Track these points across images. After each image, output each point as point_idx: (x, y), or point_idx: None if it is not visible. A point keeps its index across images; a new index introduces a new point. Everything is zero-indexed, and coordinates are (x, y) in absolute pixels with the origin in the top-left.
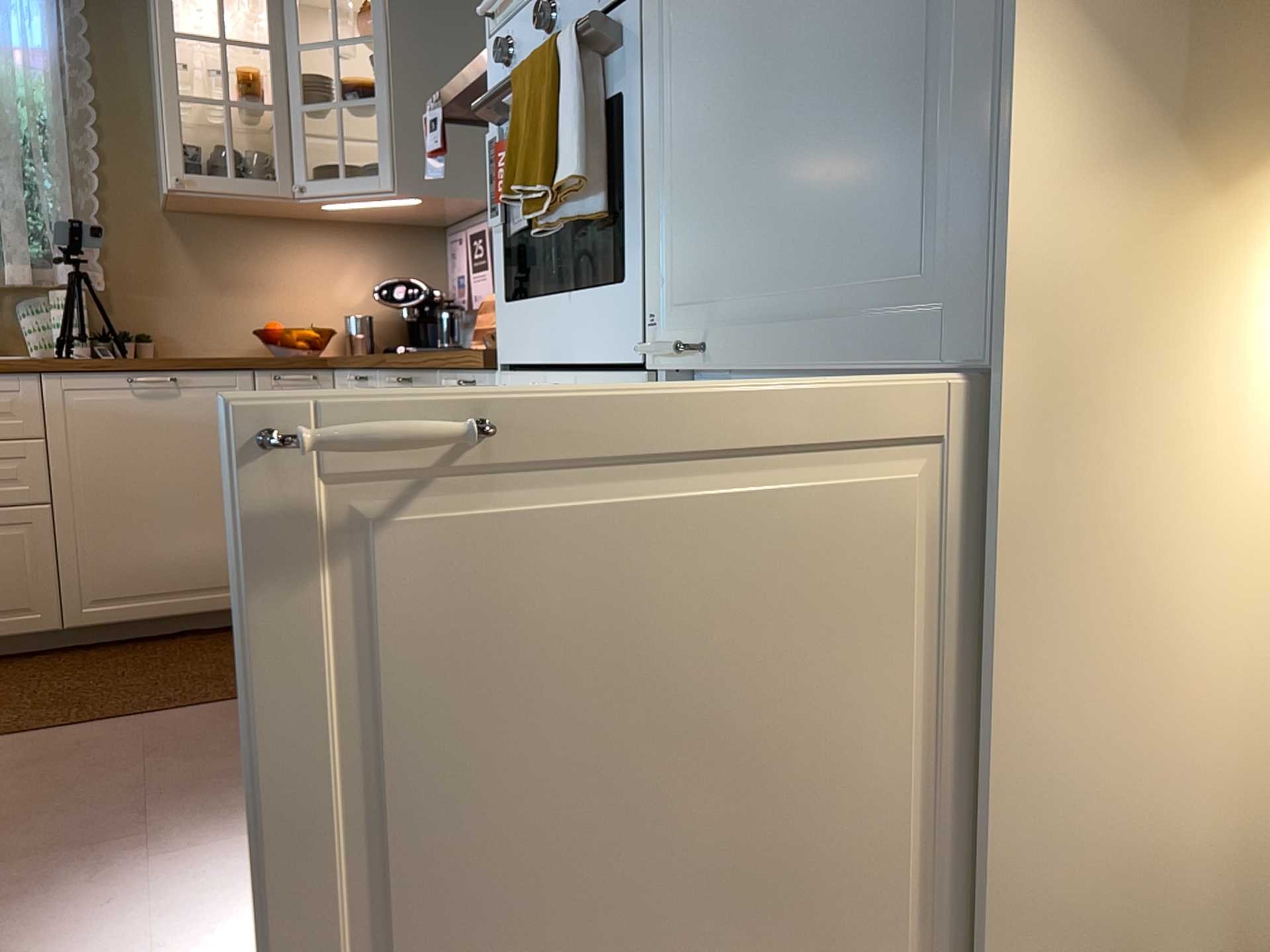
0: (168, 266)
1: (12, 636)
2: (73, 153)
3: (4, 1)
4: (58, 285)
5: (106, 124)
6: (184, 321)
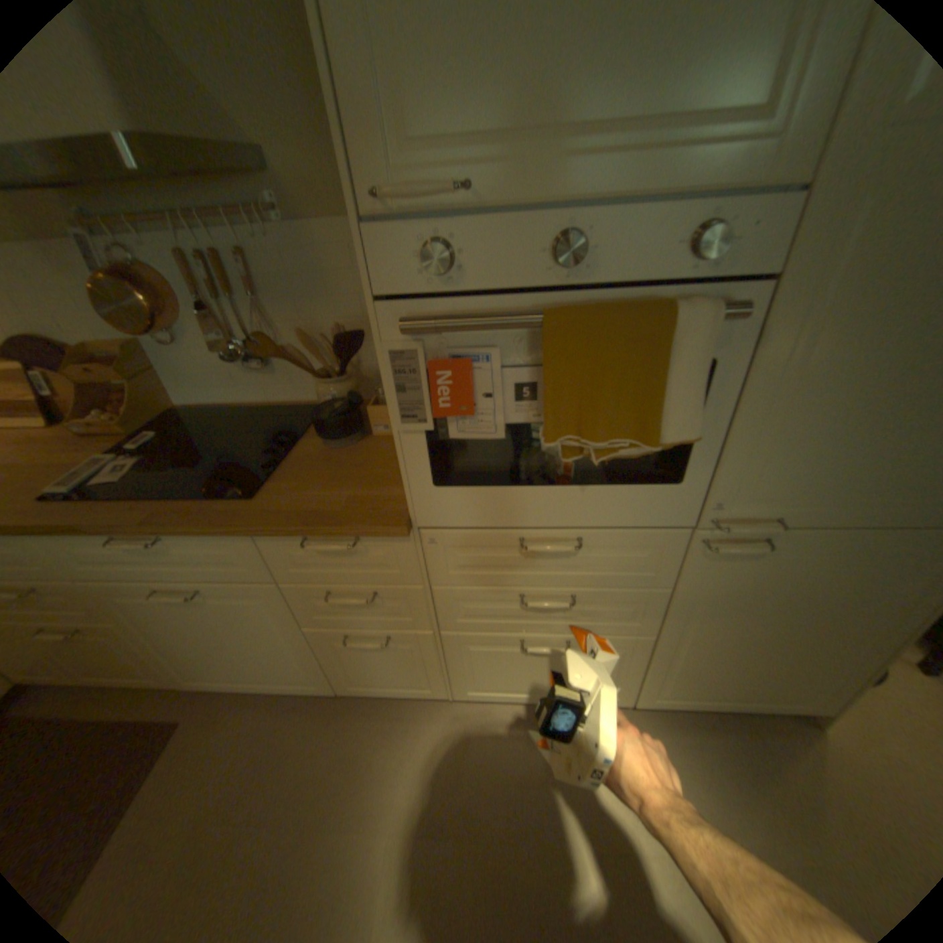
0: None
1: None
2: None
3: None
4: None
5: None
6: None
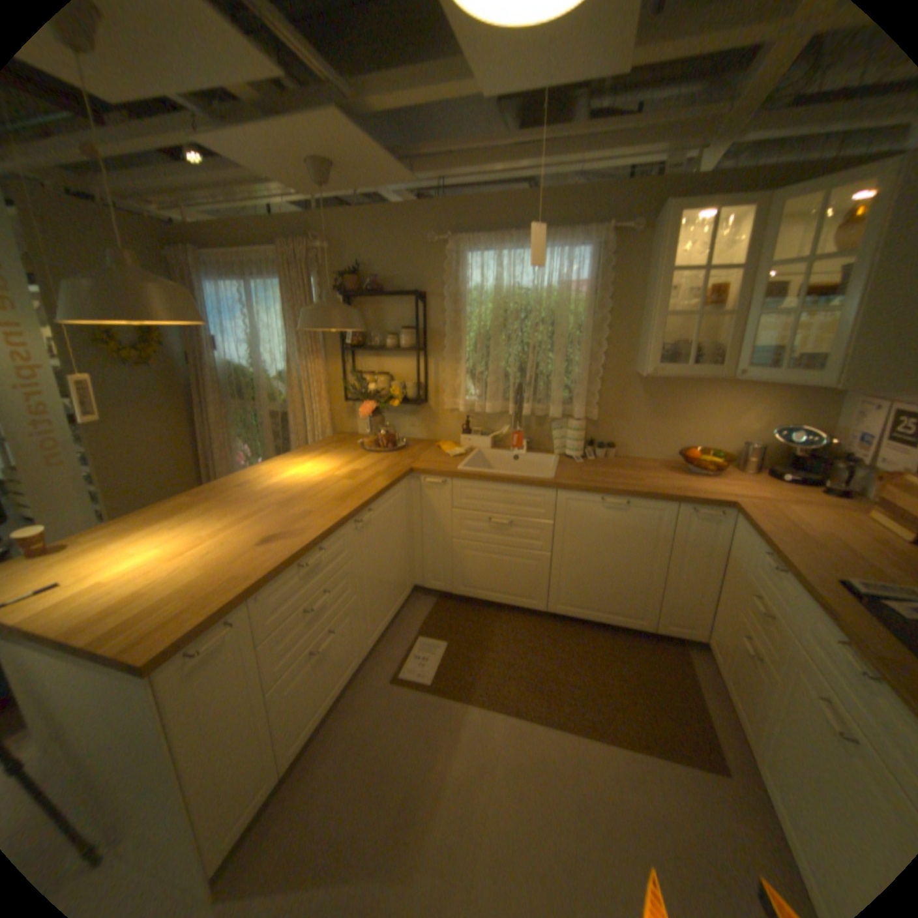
0: (632, 405)
1: (524, 608)
2: (593, 341)
3: (571, 256)
4: (572, 415)
5: (613, 320)
6: (635, 436)
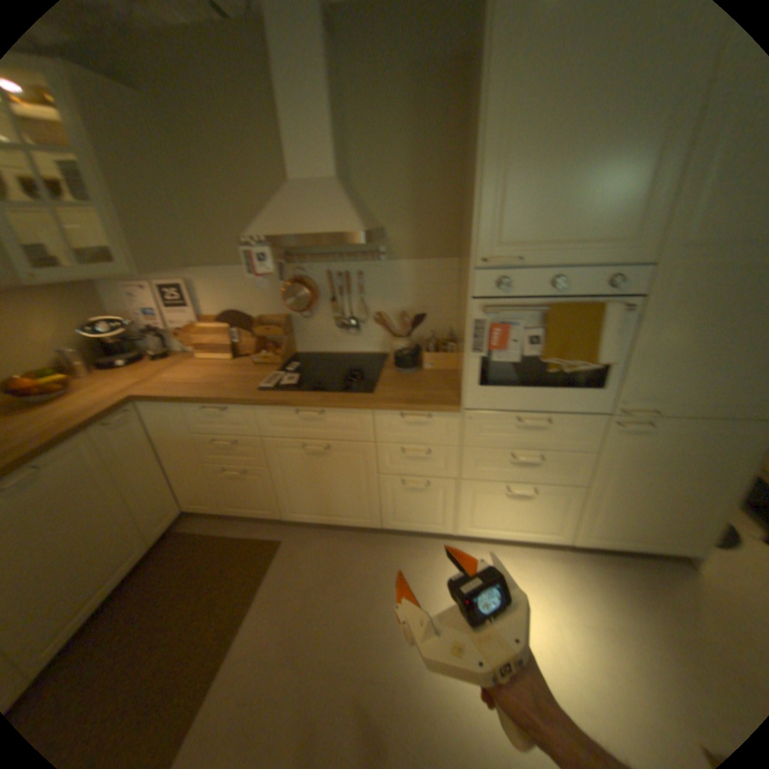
0: None
1: None
2: None
3: None
4: None
5: None
6: None
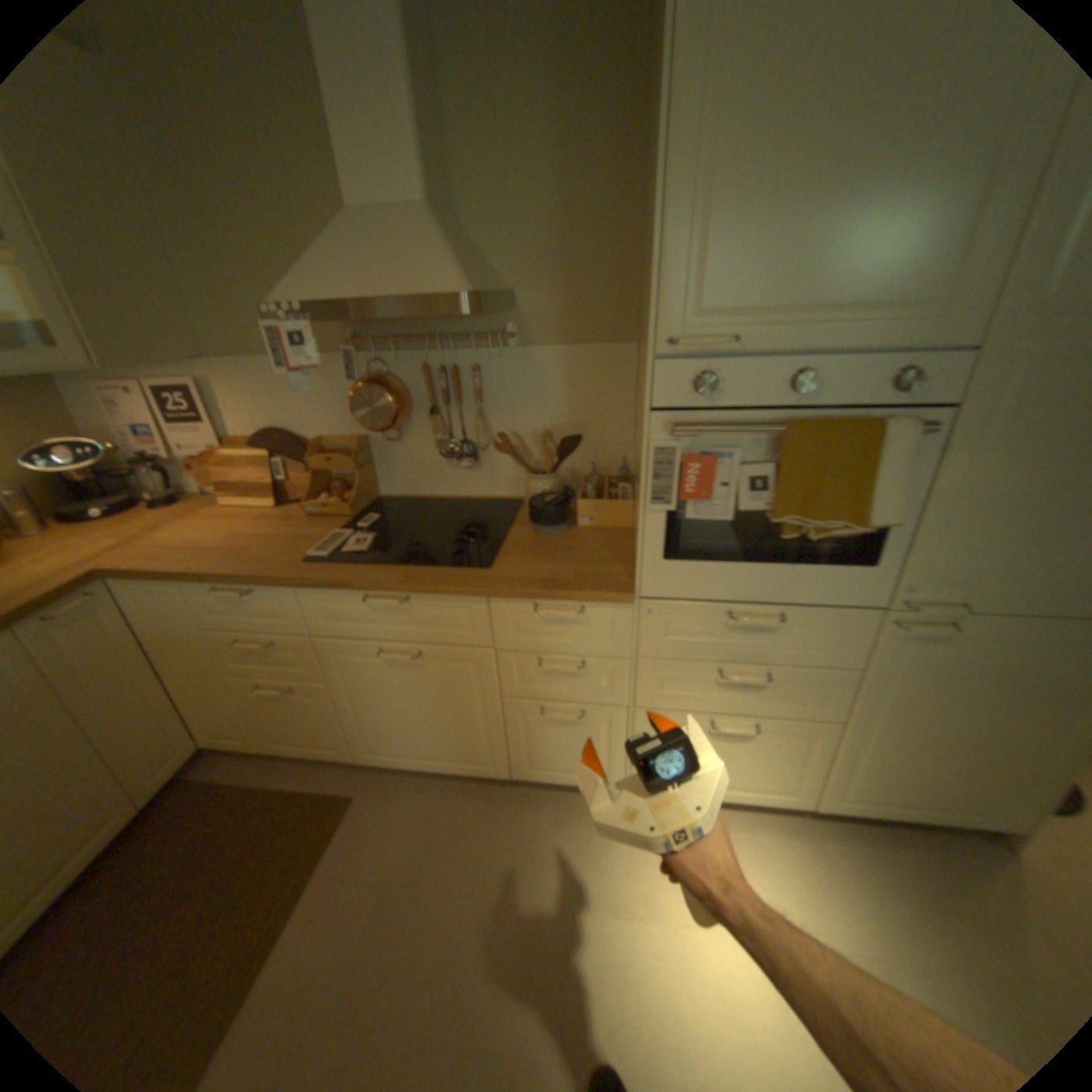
0: None
1: None
2: None
3: None
4: None
5: None
6: None
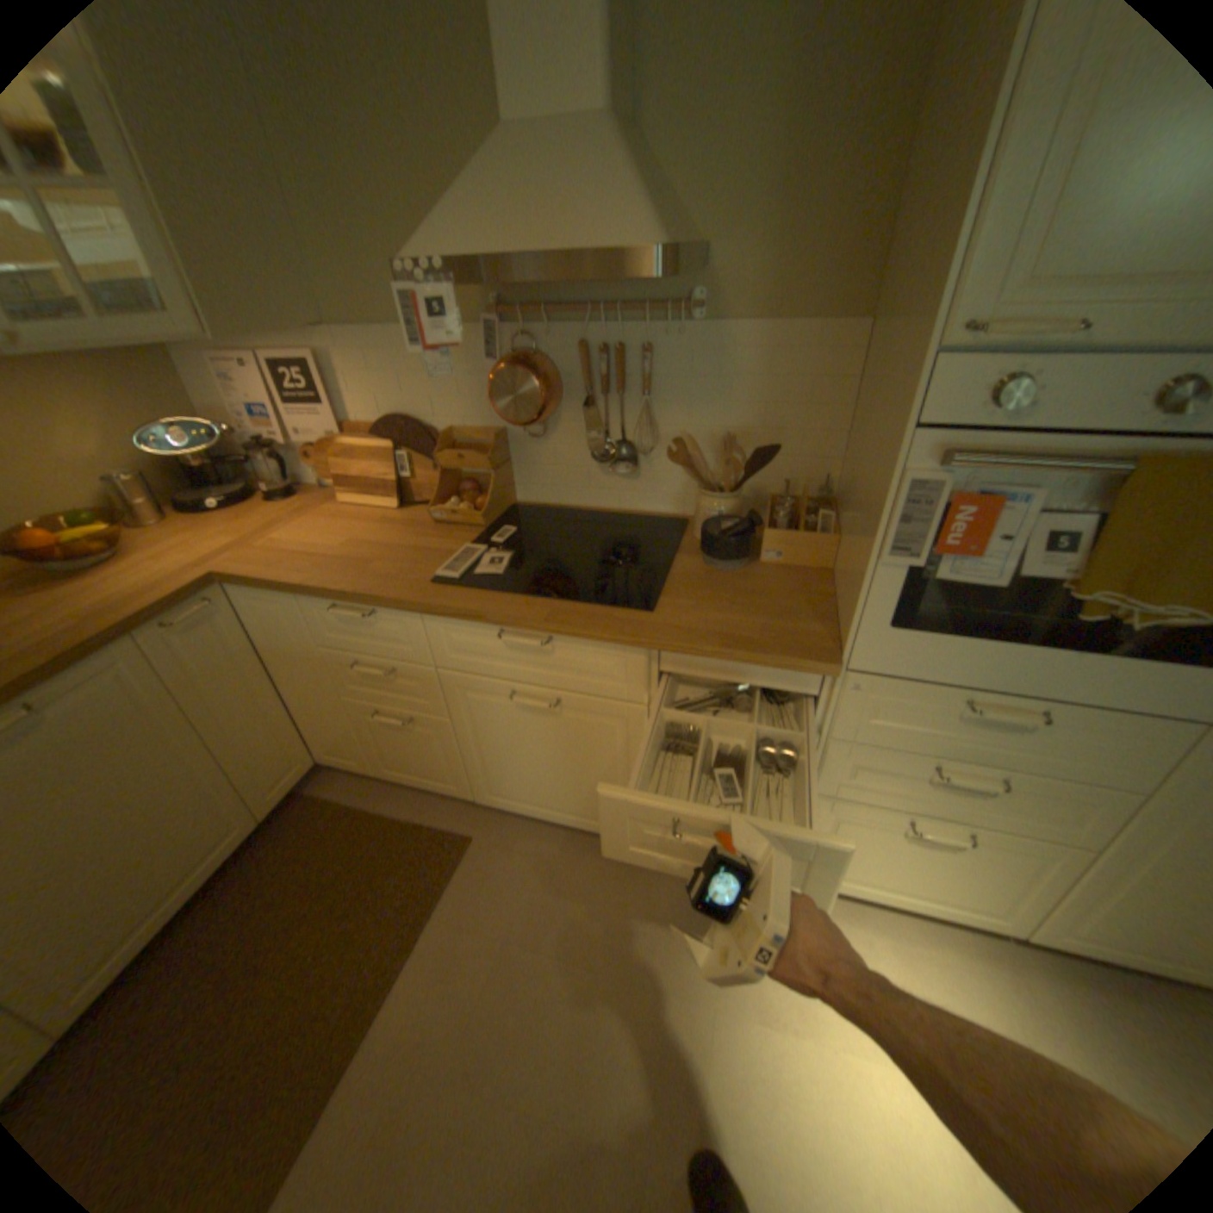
0: None
1: None
2: None
3: None
4: None
5: None
6: None
